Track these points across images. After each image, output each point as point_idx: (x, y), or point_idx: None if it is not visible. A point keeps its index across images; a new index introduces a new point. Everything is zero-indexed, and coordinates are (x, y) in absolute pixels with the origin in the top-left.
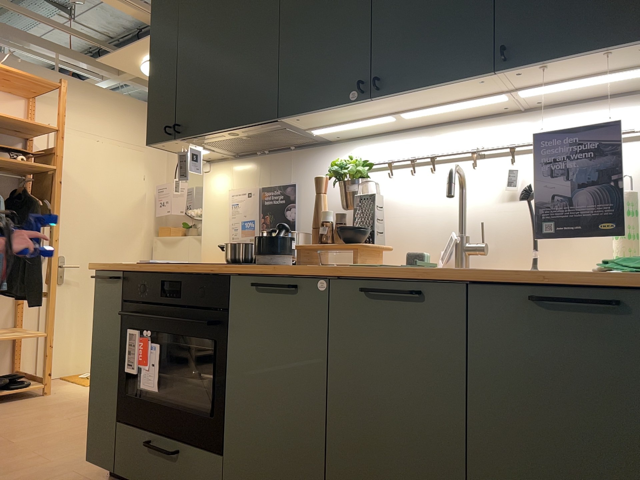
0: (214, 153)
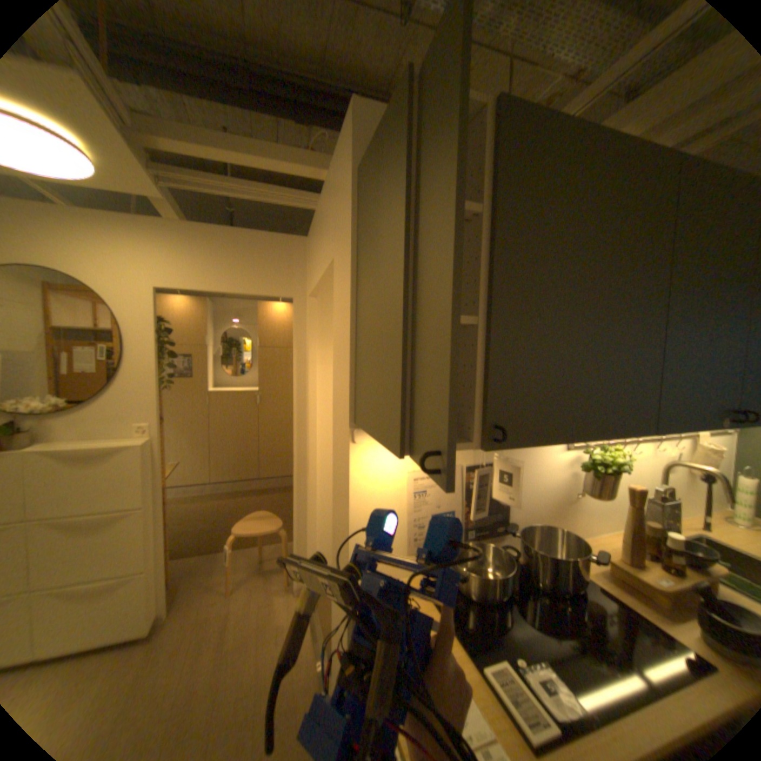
0: None
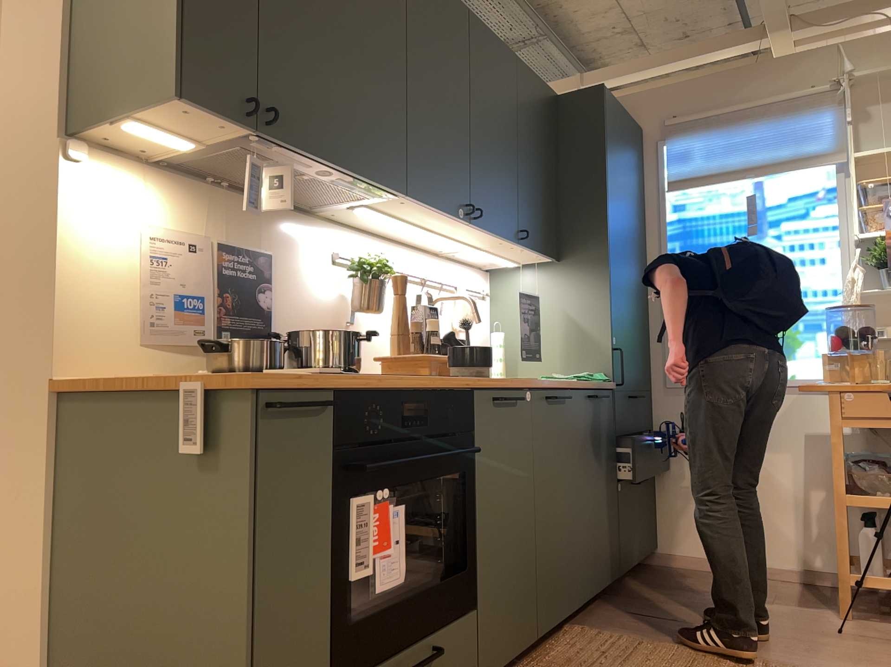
0: (170, 148)
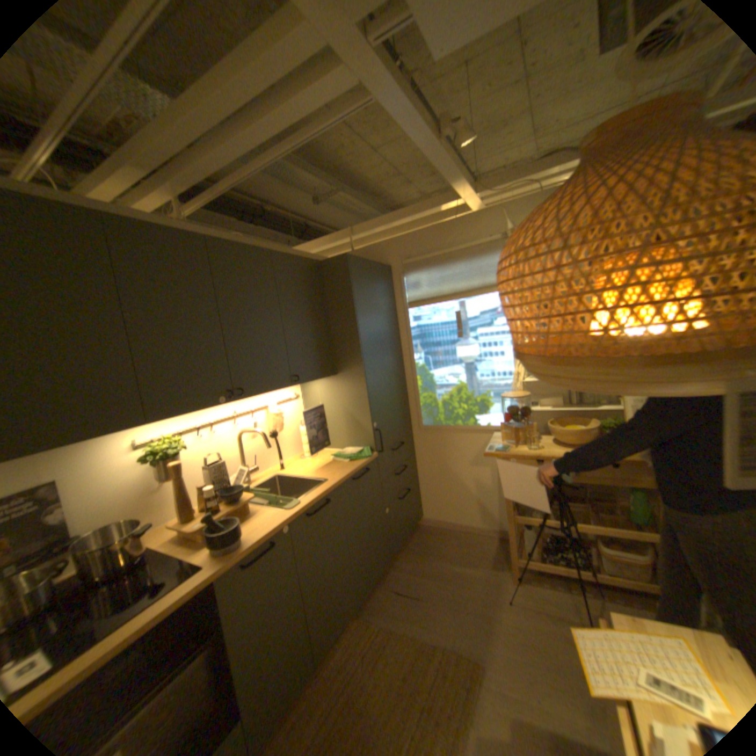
0: None
